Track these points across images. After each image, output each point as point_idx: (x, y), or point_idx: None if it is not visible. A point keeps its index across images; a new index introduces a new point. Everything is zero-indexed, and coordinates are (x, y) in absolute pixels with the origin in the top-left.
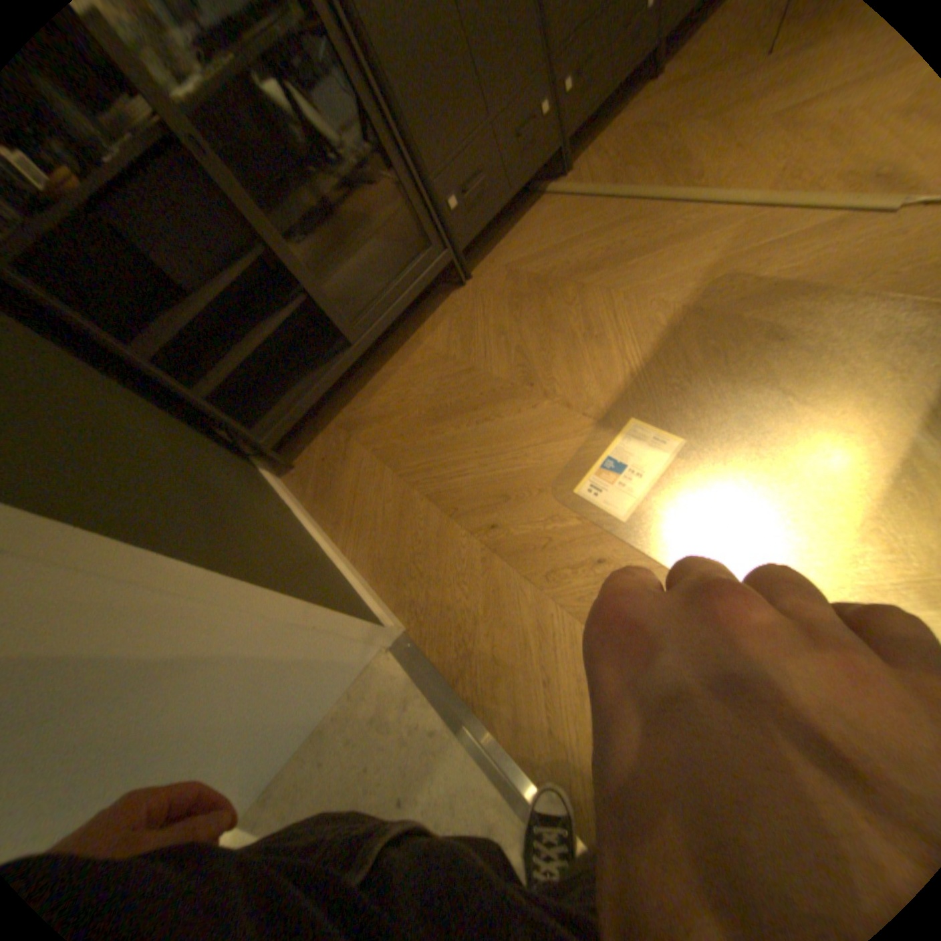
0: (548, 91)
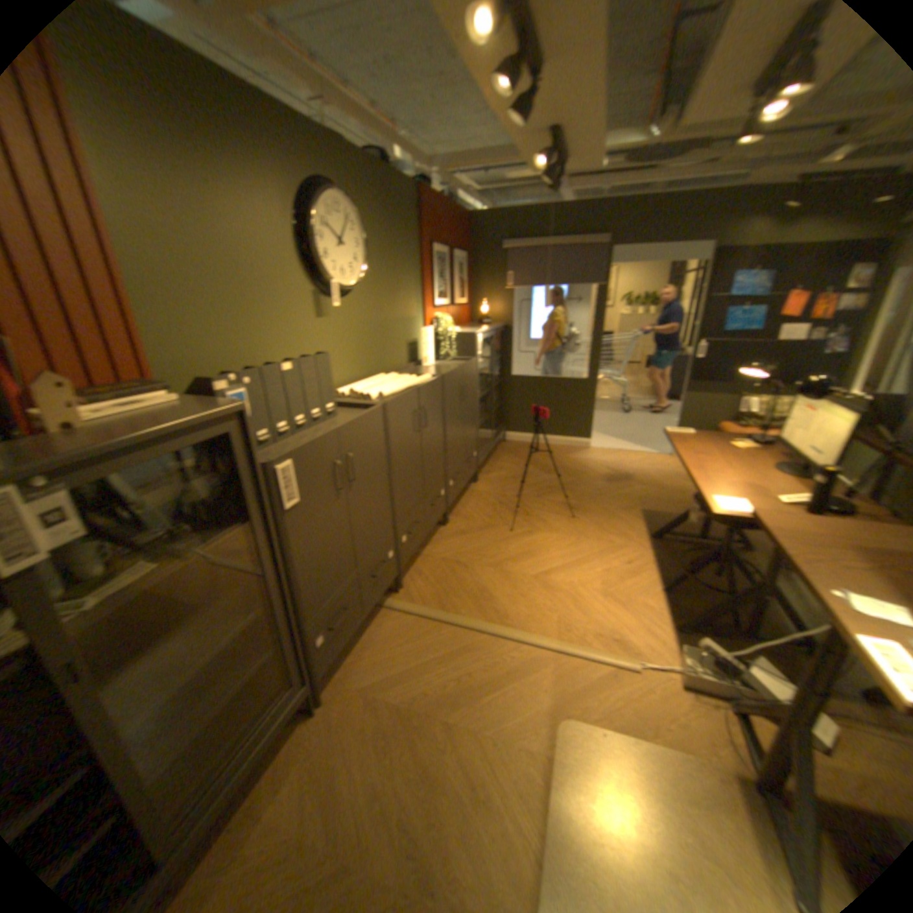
0: (393, 546)
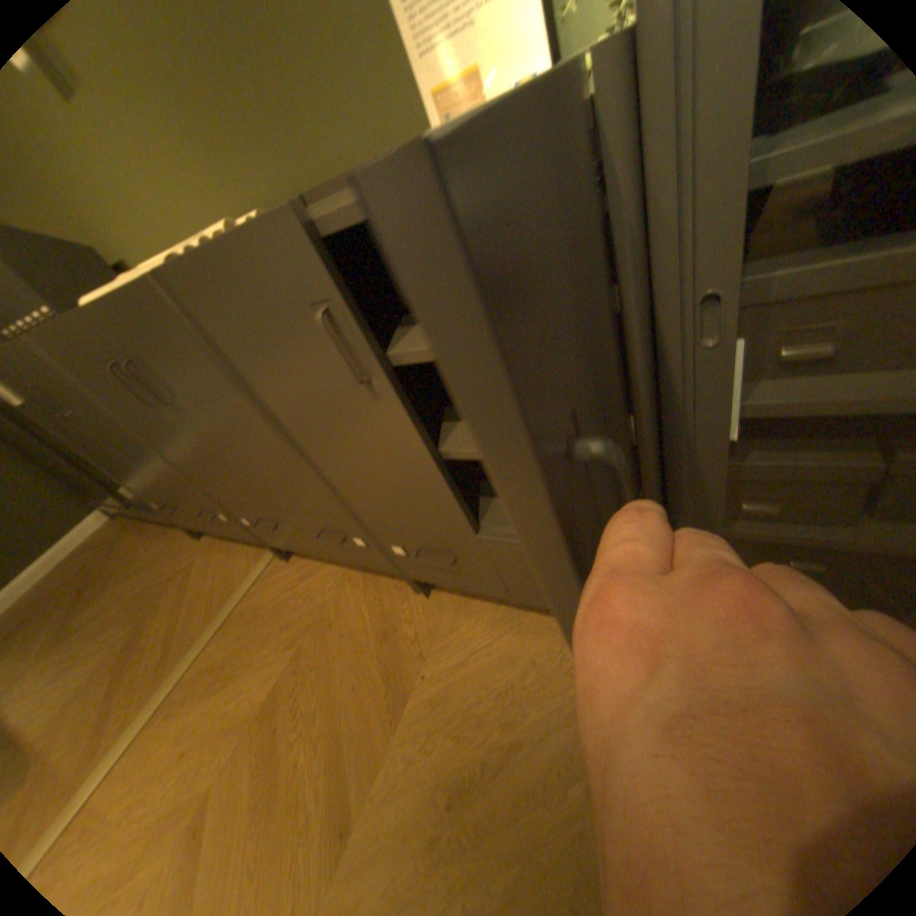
0: (221, 514)
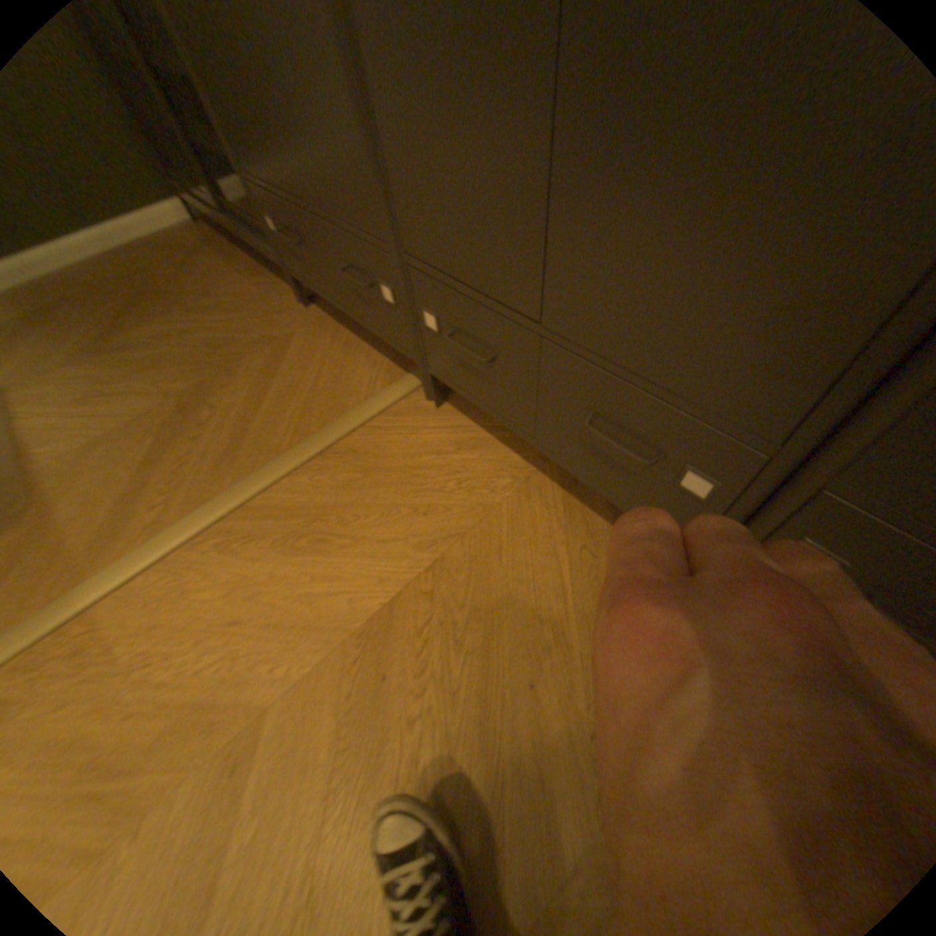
0: (391, 287)
